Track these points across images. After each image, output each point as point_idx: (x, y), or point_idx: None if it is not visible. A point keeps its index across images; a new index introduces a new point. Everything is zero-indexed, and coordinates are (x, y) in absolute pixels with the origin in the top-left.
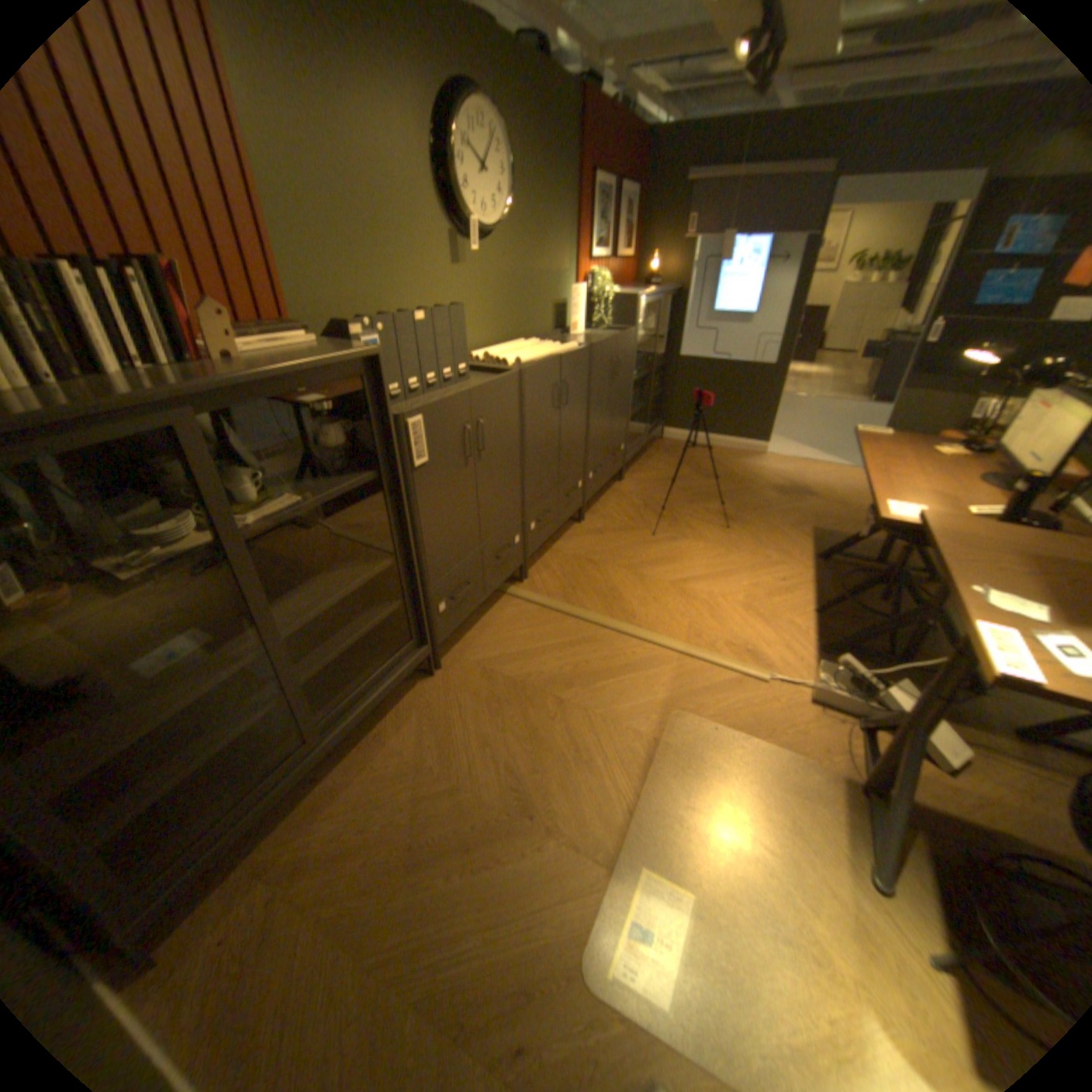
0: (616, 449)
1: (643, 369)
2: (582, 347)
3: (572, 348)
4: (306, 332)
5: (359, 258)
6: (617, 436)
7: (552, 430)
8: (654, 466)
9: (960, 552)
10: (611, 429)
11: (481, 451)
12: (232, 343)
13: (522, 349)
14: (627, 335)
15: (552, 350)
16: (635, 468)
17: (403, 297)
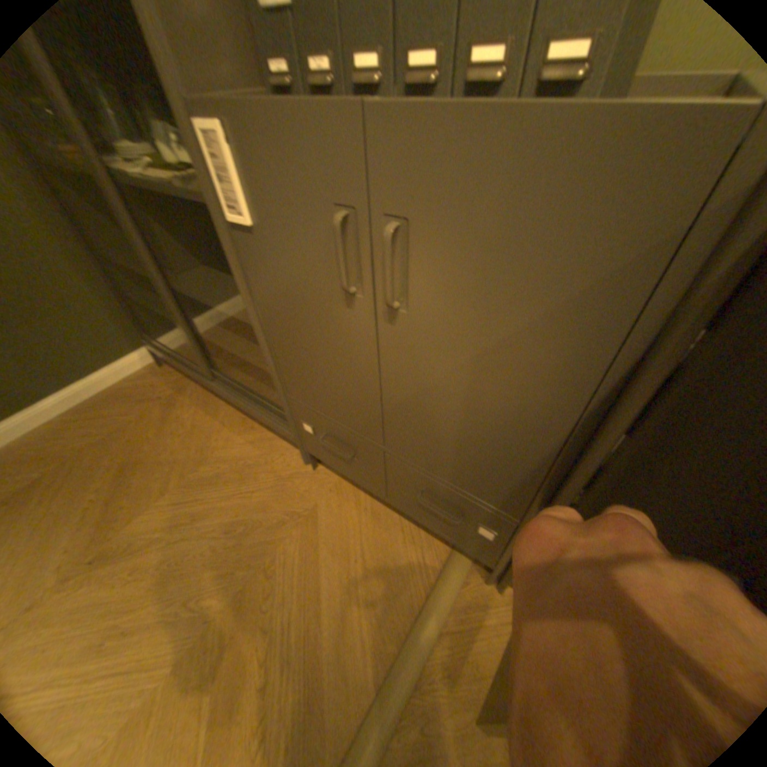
0: None
1: None
2: None
3: None
4: None
5: None
6: None
7: None
8: None
9: None
10: None
11: (391, 305)
12: None
13: None
14: None
15: None
16: None
17: None
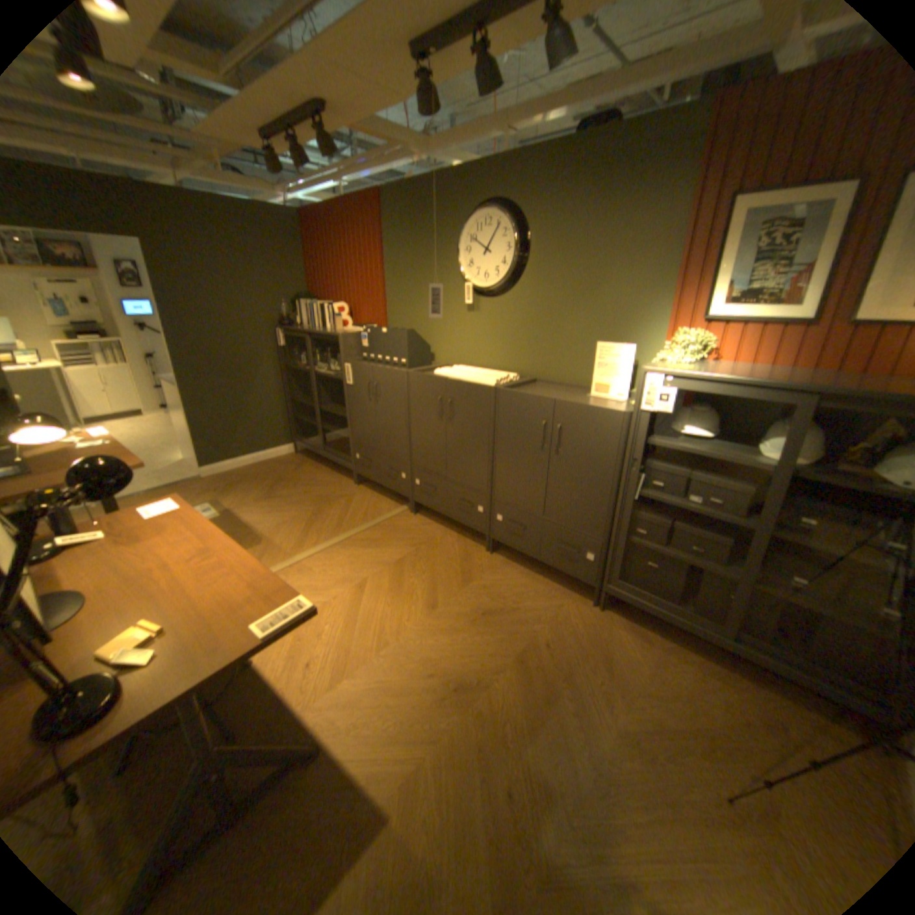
0: (568, 542)
1: (739, 513)
2: (488, 386)
3: (484, 384)
4: (362, 328)
5: (415, 306)
6: (570, 527)
7: (436, 429)
8: (676, 672)
9: (115, 452)
10: (548, 503)
11: (377, 399)
12: (349, 327)
13: (473, 373)
14: (590, 410)
15: (465, 377)
16: (658, 643)
17: (433, 325)
